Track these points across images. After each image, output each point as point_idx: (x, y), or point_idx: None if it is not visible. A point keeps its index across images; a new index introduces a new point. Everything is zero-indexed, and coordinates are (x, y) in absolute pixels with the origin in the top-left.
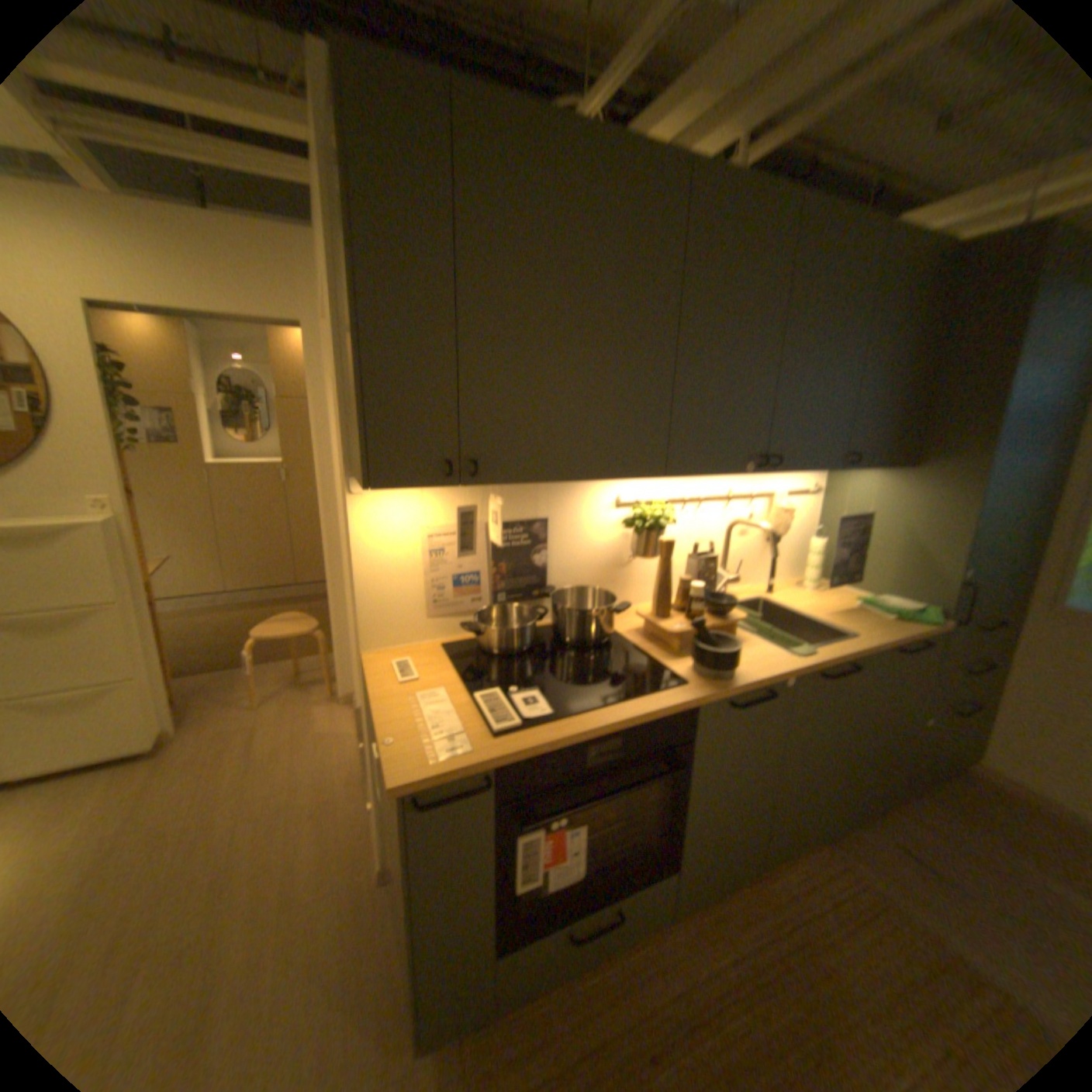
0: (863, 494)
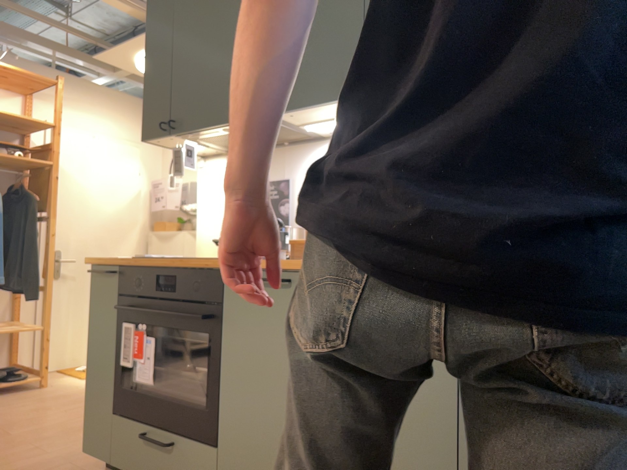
0: None
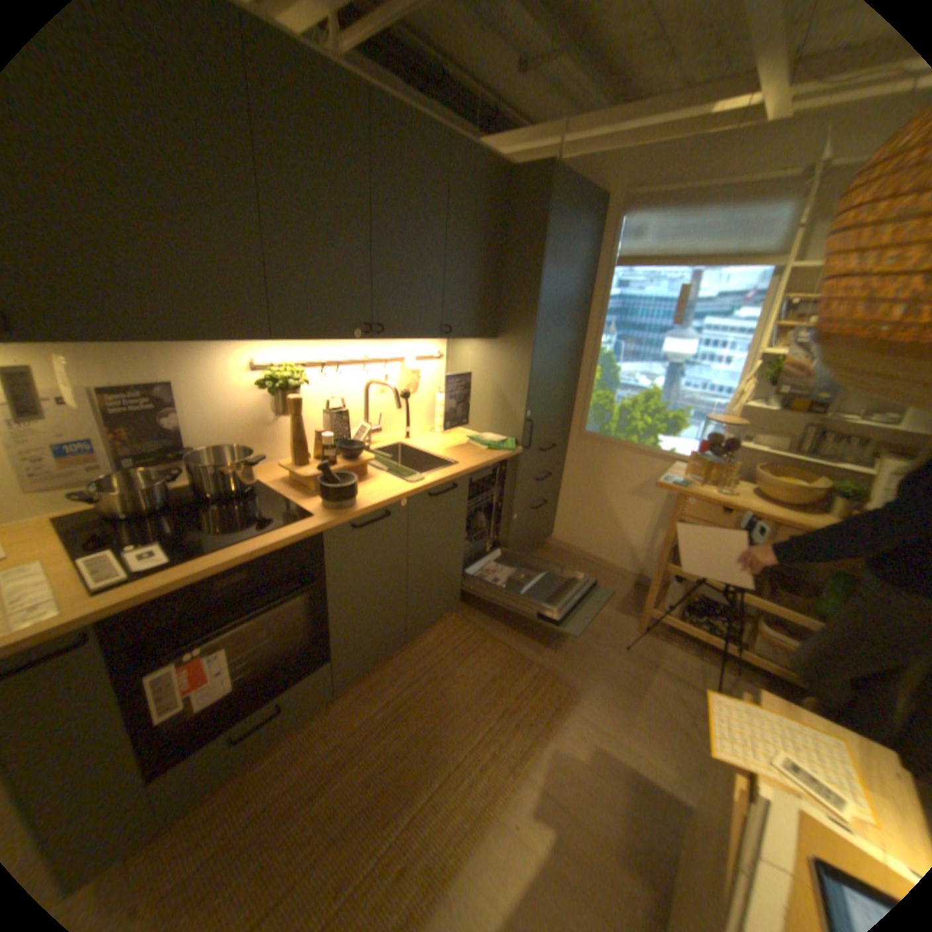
0: (468, 360)
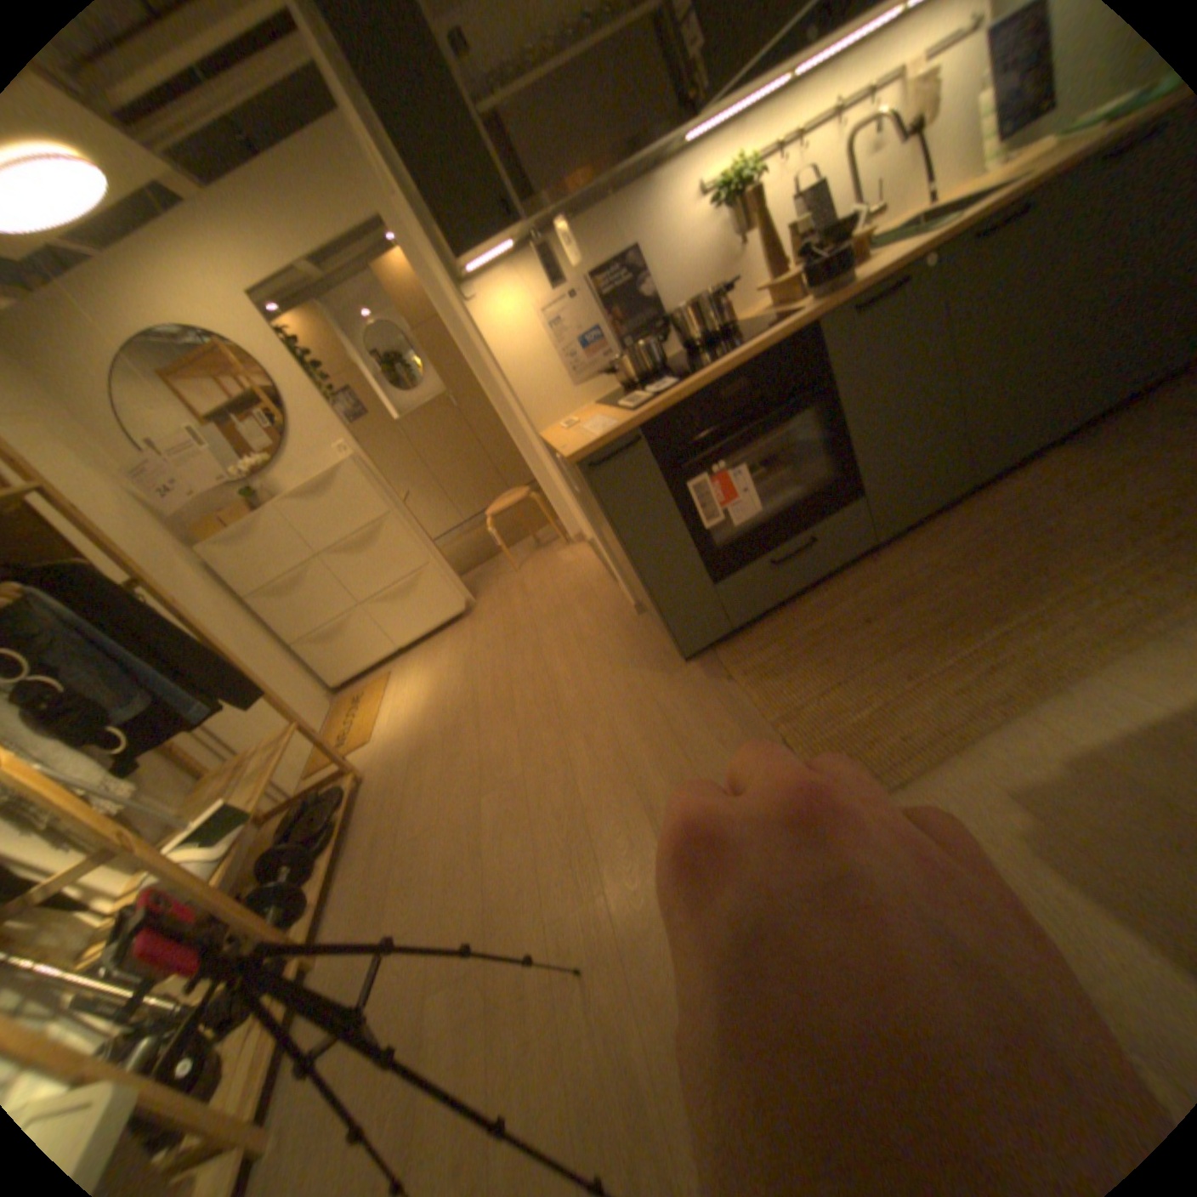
0: None
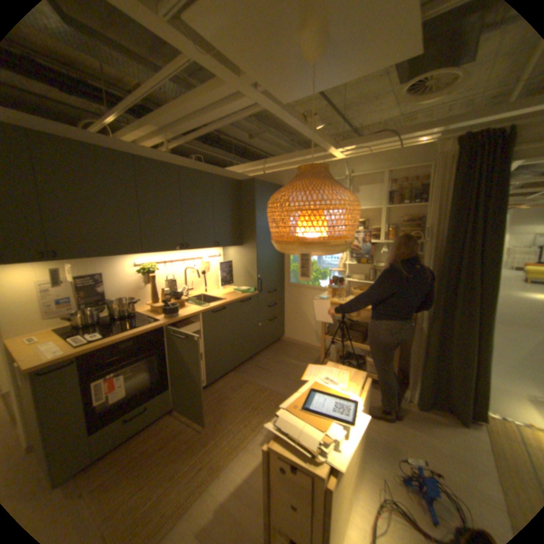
0: (232, 256)
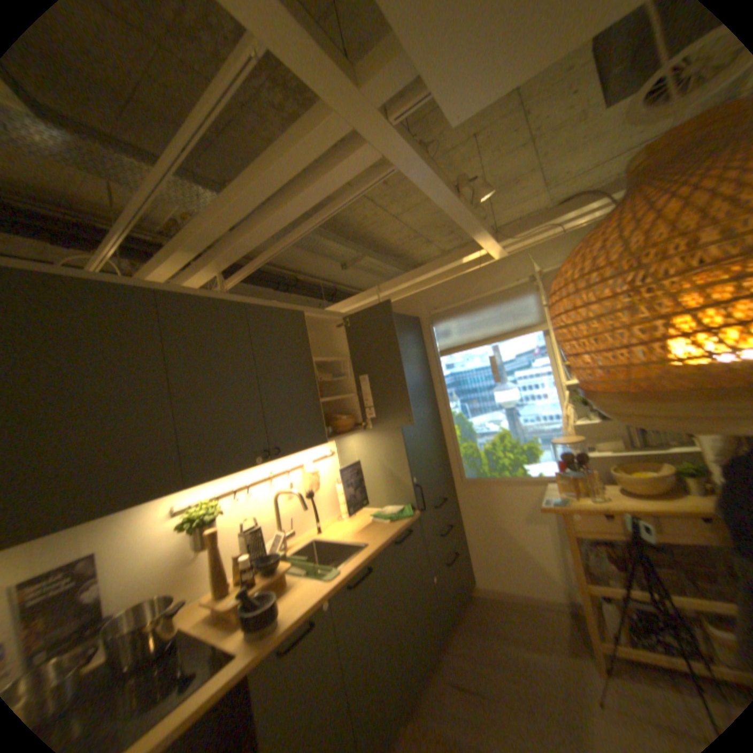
0: (355, 450)
